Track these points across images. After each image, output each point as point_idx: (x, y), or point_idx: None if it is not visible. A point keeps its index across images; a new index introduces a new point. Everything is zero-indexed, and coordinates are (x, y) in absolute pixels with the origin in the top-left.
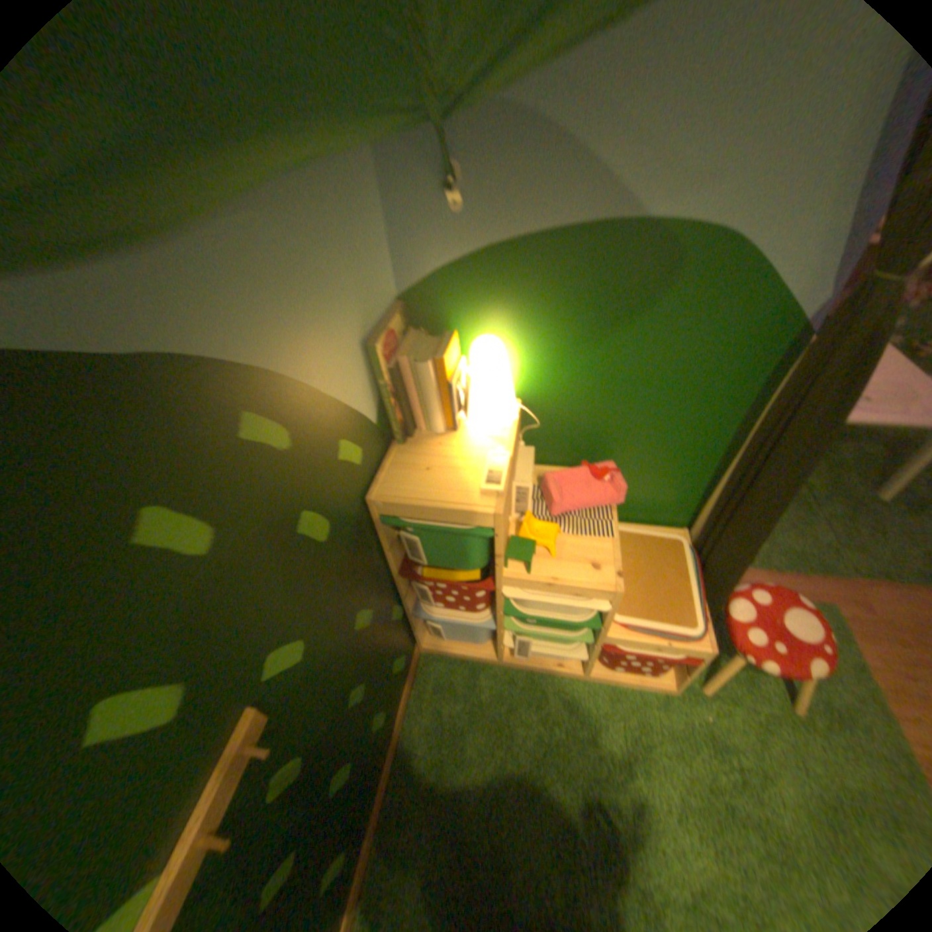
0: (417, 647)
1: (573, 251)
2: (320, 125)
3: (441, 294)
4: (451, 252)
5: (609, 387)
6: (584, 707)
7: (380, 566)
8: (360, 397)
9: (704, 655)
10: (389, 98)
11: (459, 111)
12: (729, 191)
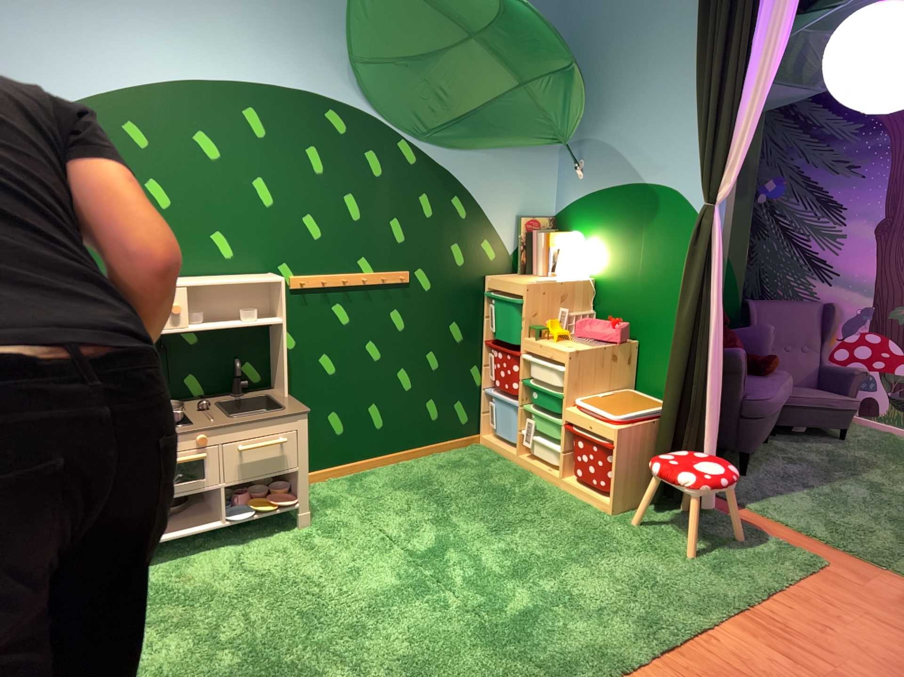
0: (479, 435)
1: (619, 196)
2: (509, 137)
3: (570, 214)
4: (576, 195)
5: (636, 274)
6: (545, 492)
7: (478, 323)
8: (504, 233)
9: (613, 434)
10: (538, 134)
11: (585, 143)
12: (670, 173)
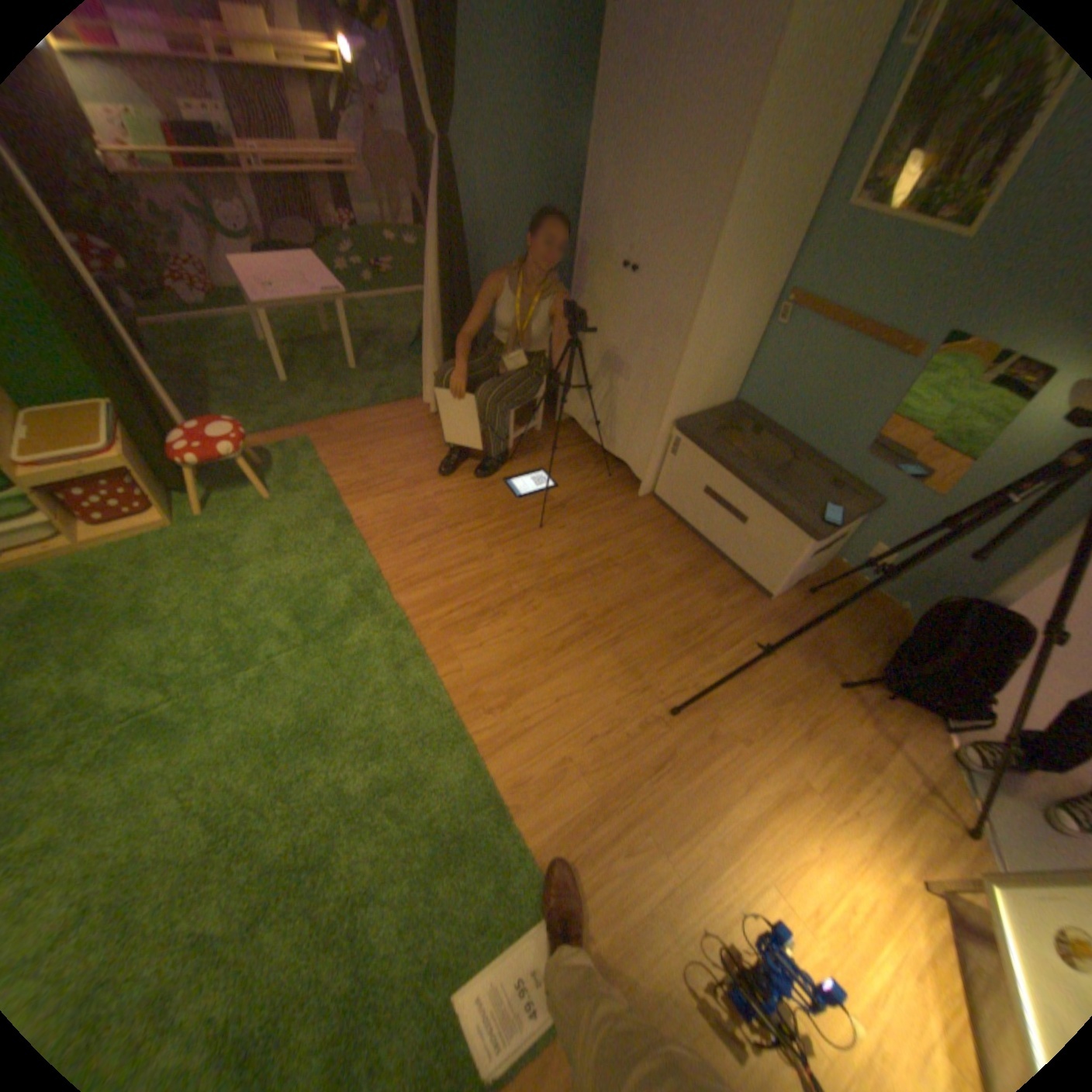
0: None
1: None
2: None
3: None
4: None
5: None
6: (80, 566)
7: None
8: None
9: (117, 463)
10: None
11: None
12: None
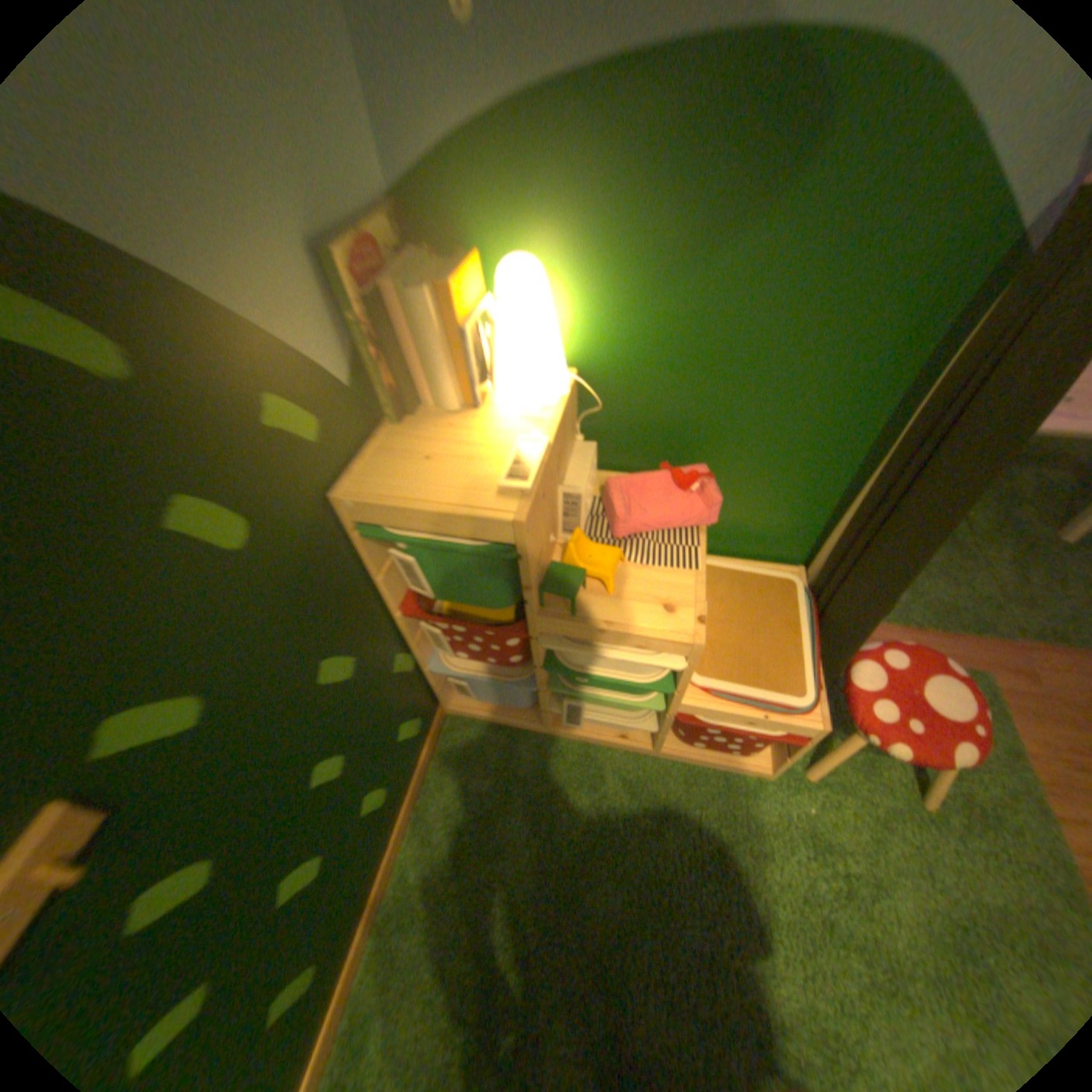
0: (441, 707)
1: (655, 100)
2: None
3: (452, 187)
4: (461, 105)
5: (706, 350)
6: (651, 789)
7: (368, 598)
8: (310, 334)
9: (812, 732)
10: None
11: None
12: None
